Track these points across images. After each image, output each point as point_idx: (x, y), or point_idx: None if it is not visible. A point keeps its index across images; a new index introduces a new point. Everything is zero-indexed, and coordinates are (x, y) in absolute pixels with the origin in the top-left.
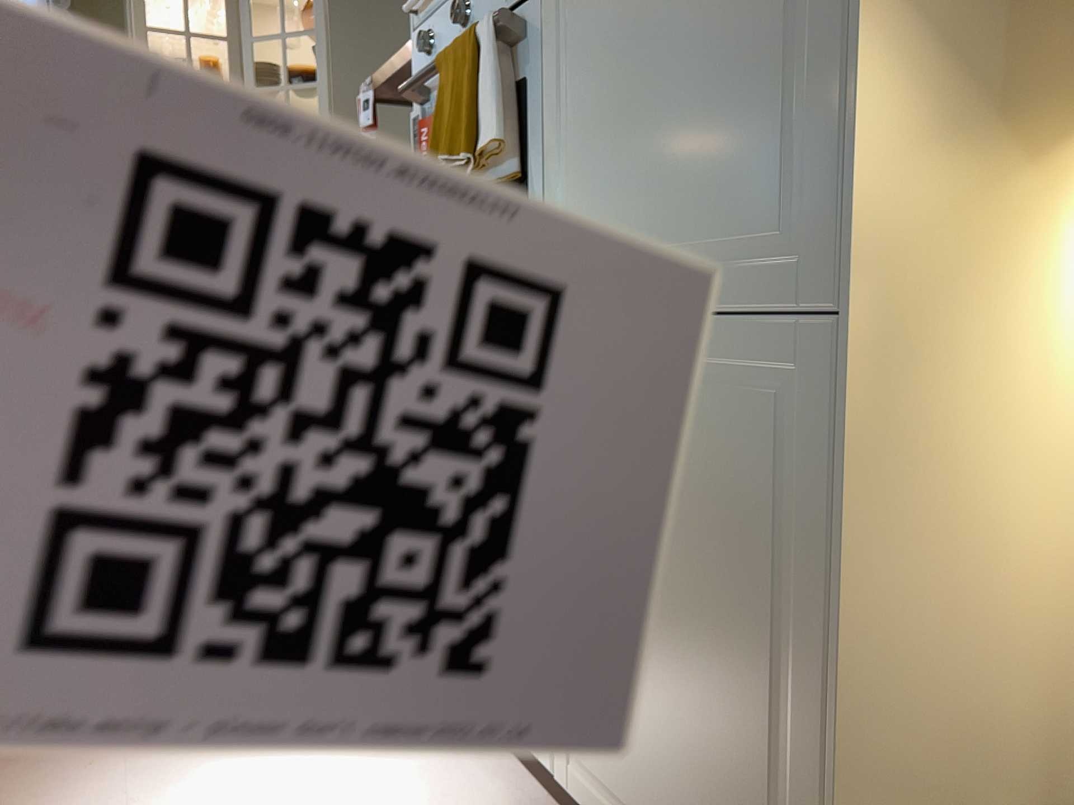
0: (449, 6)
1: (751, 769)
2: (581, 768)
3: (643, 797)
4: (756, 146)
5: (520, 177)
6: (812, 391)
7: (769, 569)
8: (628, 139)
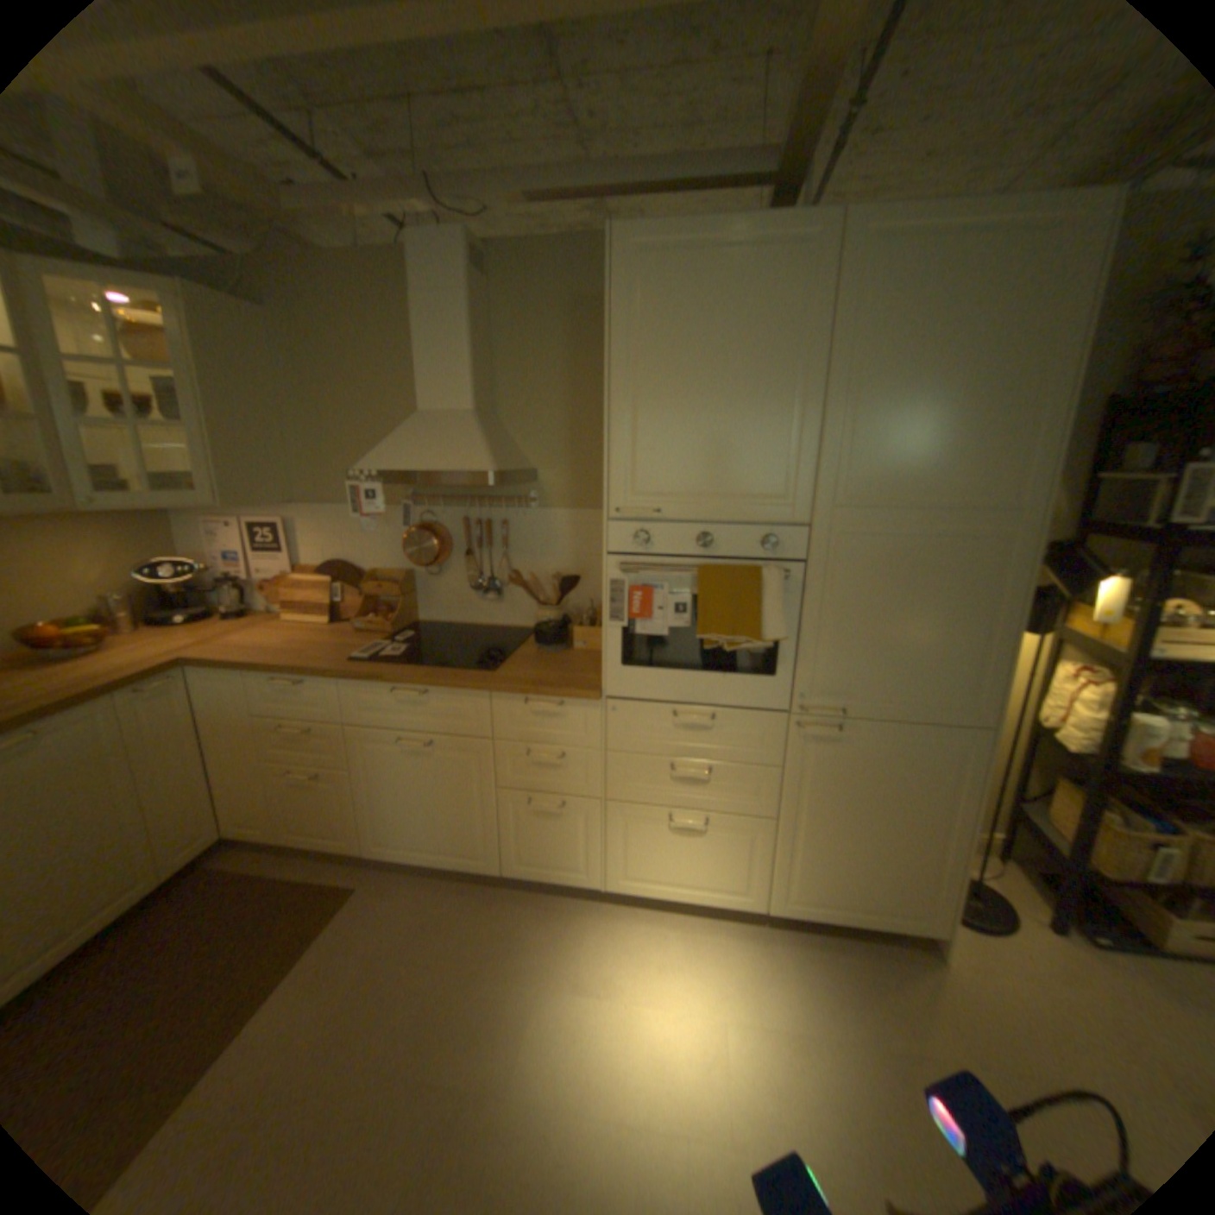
0: (668, 525)
1: (918, 866)
2: (790, 900)
3: (844, 896)
4: (953, 670)
5: (768, 646)
6: (968, 748)
7: (938, 803)
8: (870, 650)
